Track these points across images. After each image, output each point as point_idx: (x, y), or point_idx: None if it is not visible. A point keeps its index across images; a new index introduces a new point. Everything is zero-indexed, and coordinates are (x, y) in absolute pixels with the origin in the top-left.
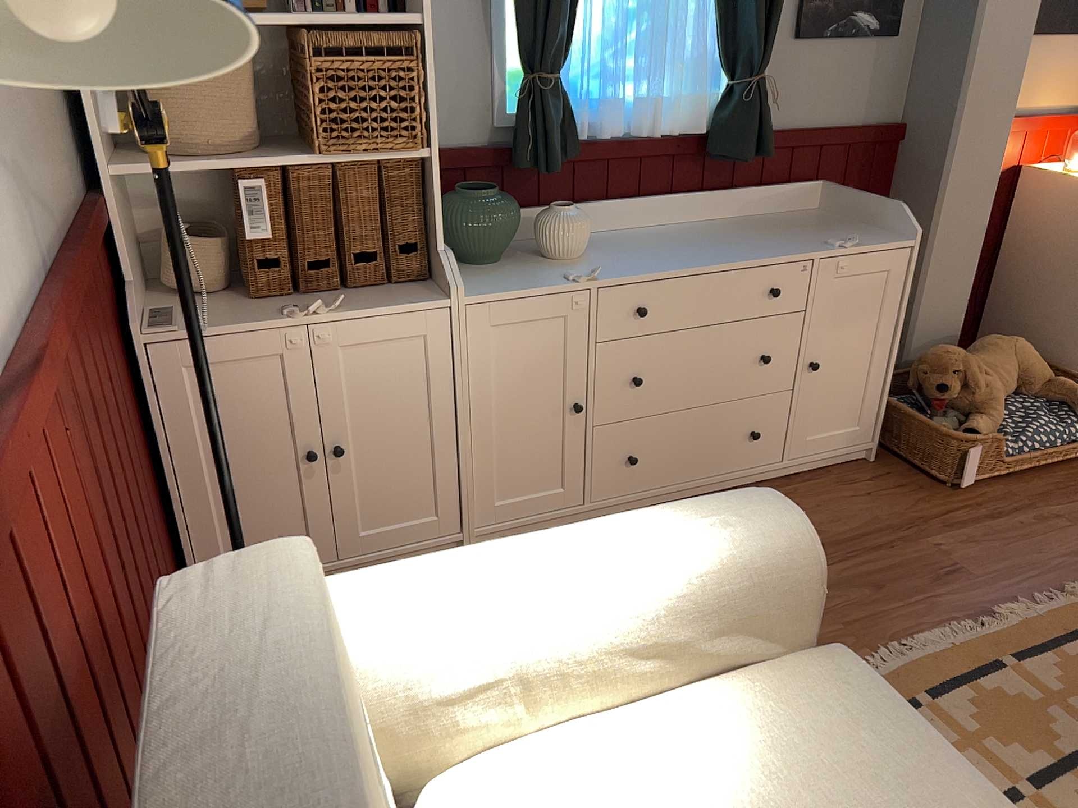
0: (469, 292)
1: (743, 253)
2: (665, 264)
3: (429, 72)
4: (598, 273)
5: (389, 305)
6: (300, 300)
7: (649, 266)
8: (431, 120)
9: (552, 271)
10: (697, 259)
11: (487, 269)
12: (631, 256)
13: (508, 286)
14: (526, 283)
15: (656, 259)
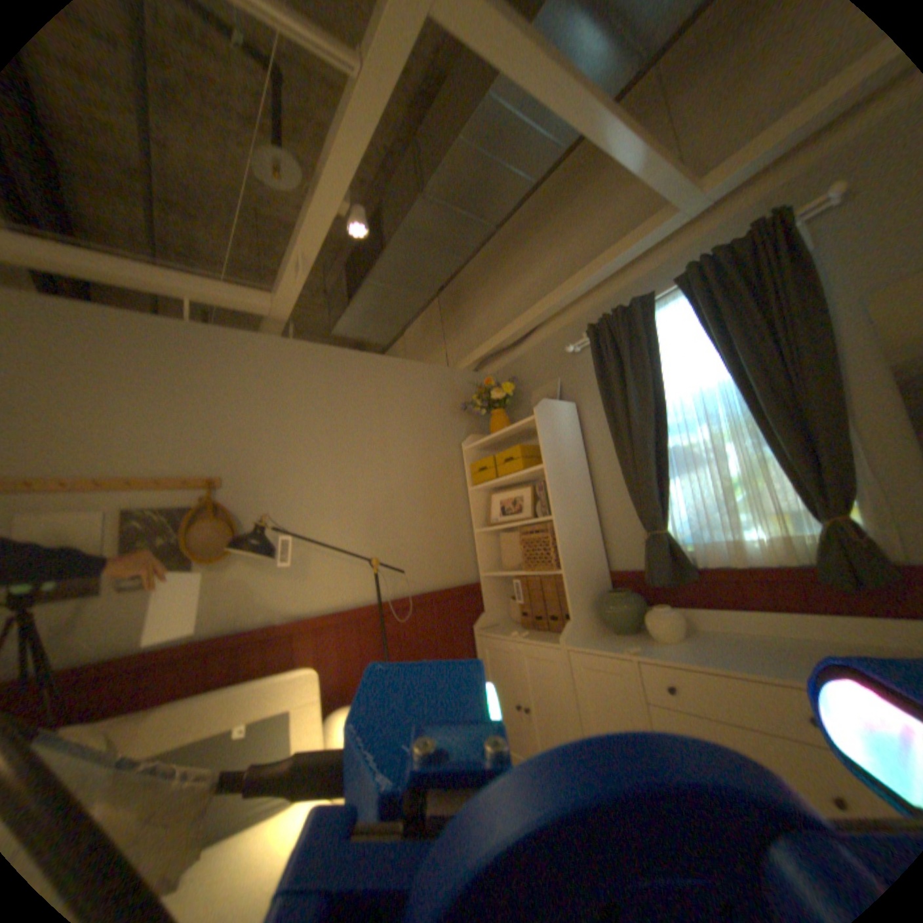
0: (577, 643)
1: (791, 670)
2: (705, 659)
3: (558, 536)
4: (650, 652)
5: (544, 640)
6: (532, 631)
7: (690, 658)
8: (562, 556)
9: (634, 645)
10: (736, 663)
11: (614, 637)
12: (701, 650)
13: (596, 646)
14: (606, 647)
15: (710, 655)
